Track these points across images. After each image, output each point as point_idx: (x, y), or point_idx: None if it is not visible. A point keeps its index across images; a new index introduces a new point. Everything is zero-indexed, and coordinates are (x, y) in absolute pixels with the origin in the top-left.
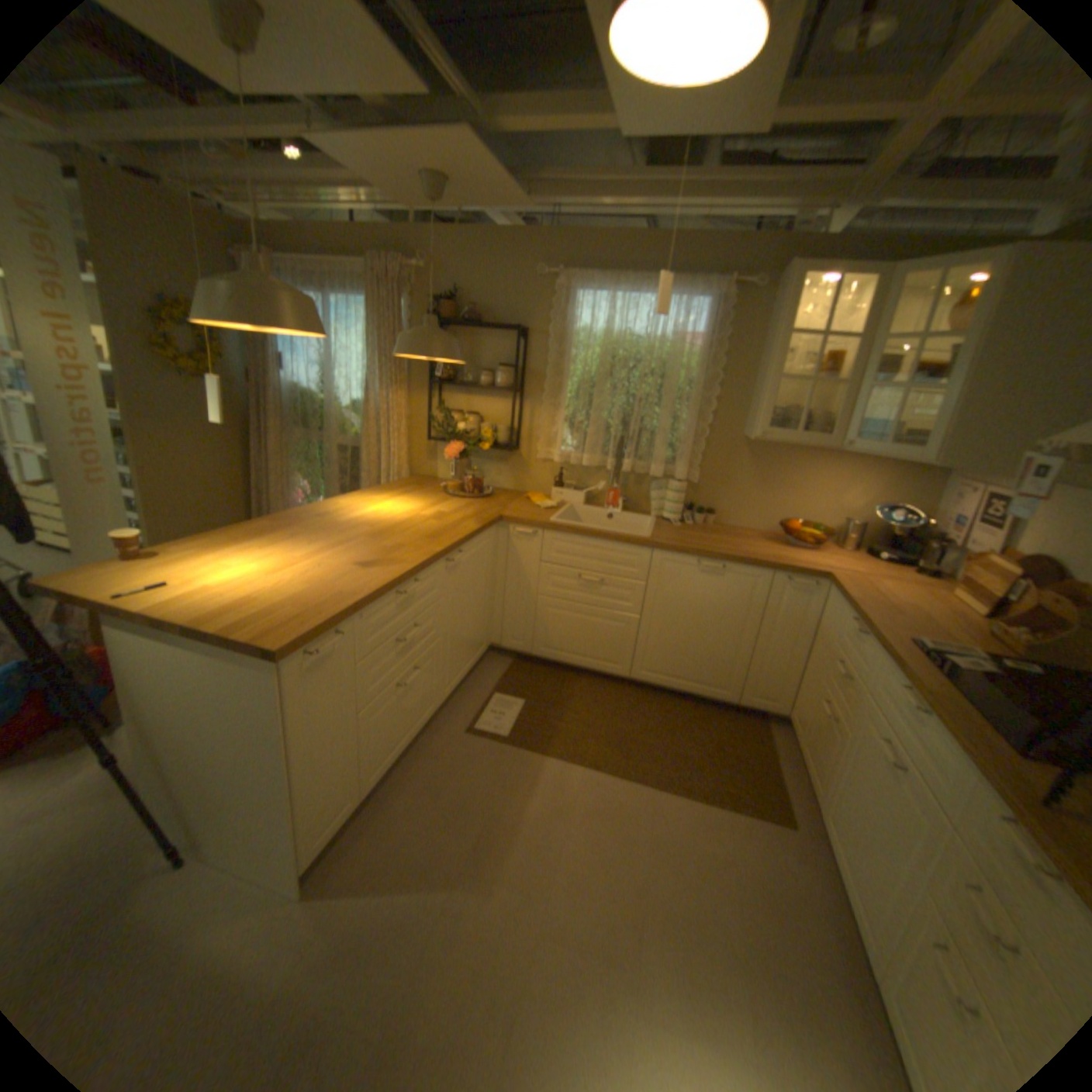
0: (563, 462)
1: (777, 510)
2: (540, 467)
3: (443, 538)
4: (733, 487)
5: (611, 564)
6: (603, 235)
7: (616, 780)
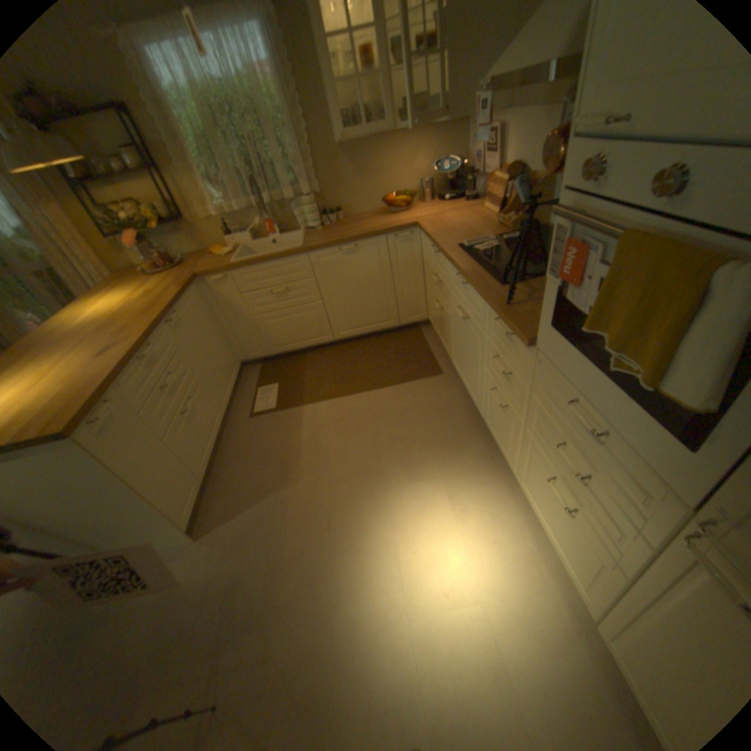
0: (220, 213)
1: (379, 191)
2: (206, 224)
3: (155, 308)
4: (345, 185)
5: (287, 274)
6: None
7: (345, 397)
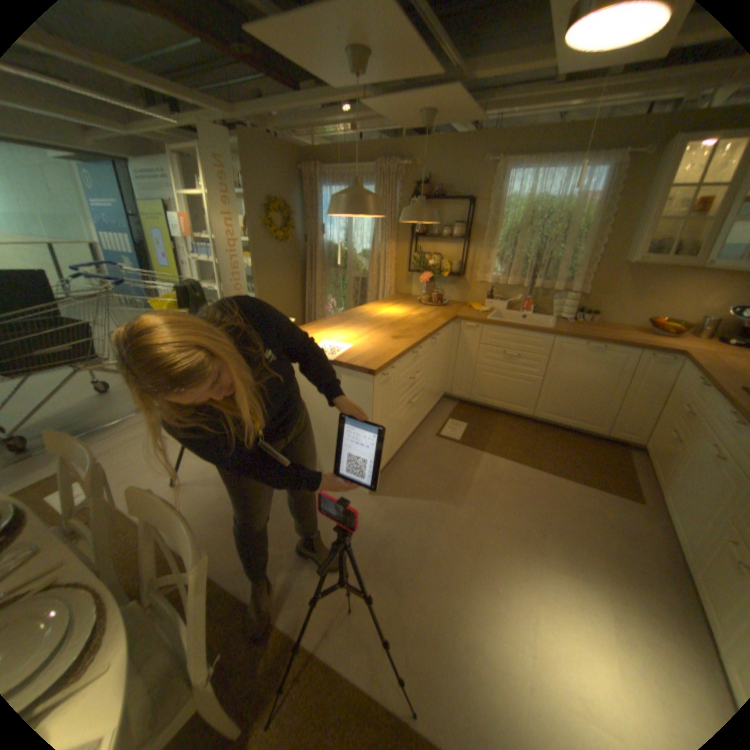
0: (494, 282)
1: (648, 311)
2: (477, 286)
3: (428, 326)
4: (615, 296)
5: (526, 345)
6: (532, 130)
7: (526, 467)
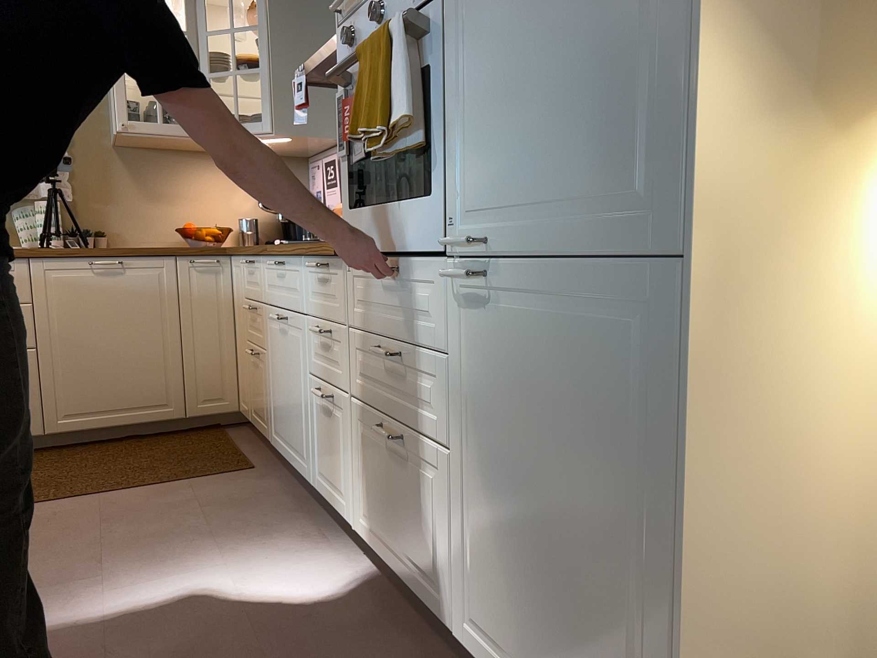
0: None
1: (174, 222)
2: None
3: None
4: (118, 203)
5: None
6: None
7: (46, 505)
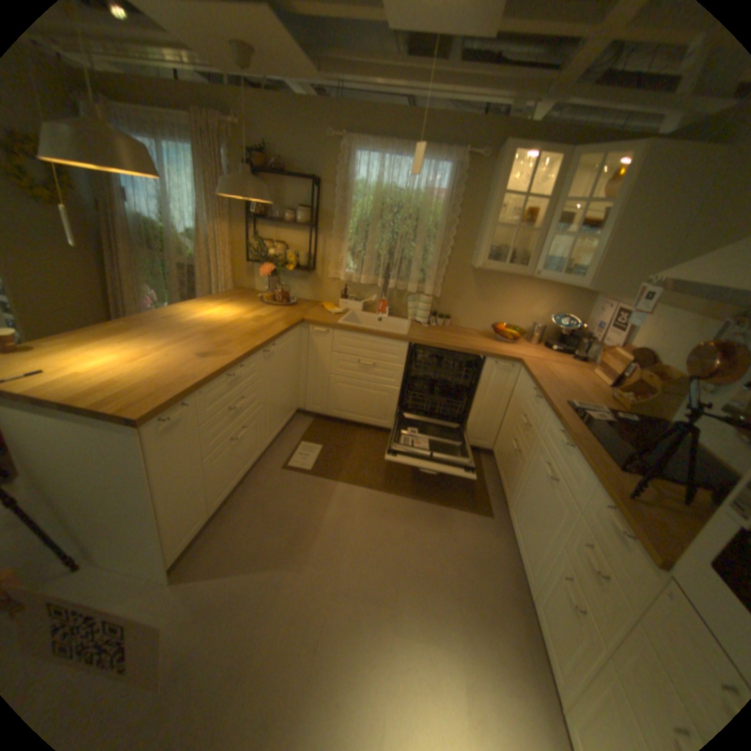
0: (347, 280)
1: (491, 317)
2: (331, 283)
3: (261, 335)
4: (463, 300)
5: (381, 353)
6: (376, 108)
7: (383, 495)
